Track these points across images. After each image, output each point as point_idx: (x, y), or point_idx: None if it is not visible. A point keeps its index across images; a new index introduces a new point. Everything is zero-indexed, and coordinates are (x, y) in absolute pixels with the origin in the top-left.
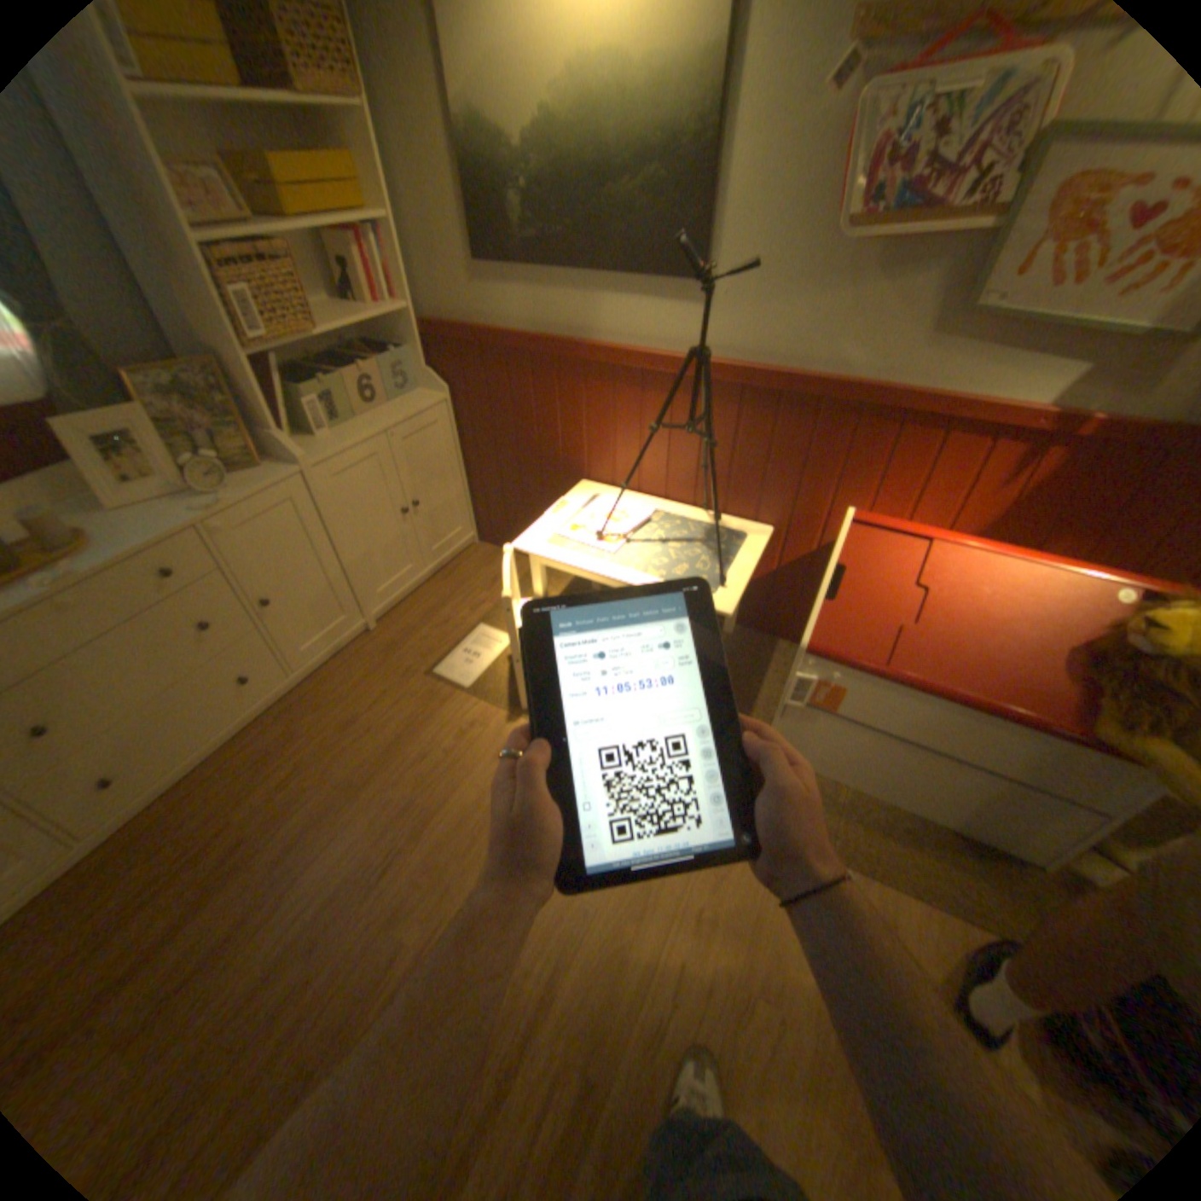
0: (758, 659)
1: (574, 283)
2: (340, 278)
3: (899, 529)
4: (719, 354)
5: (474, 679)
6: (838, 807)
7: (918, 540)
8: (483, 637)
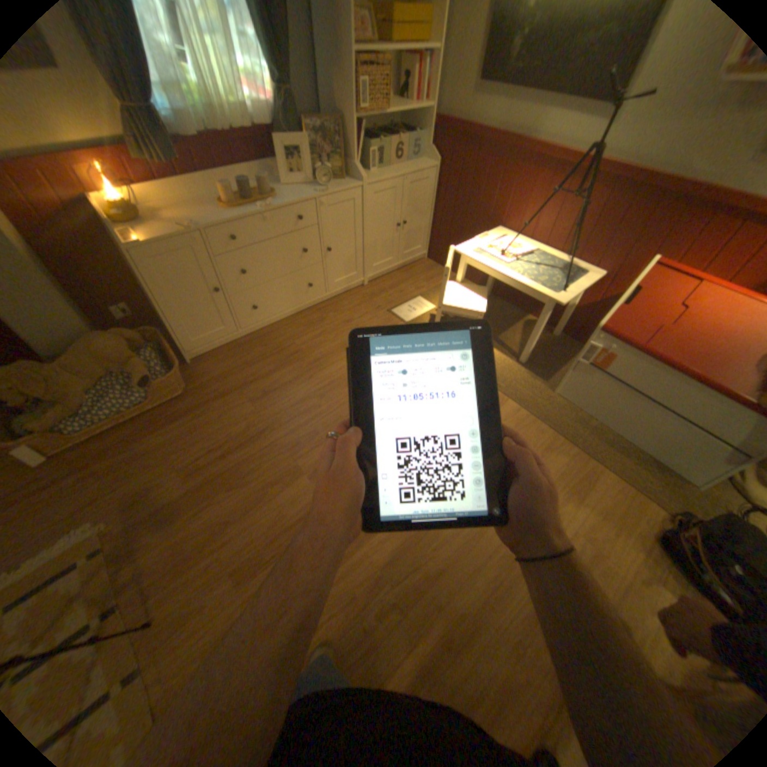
0: (569, 353)
1: (536, 100)
2: (401, 85)
3: (684, 272)
4: (610, 155)
5: (410, 320)
6: (587, 427)
7: (693, 280)
8: (418, 303)
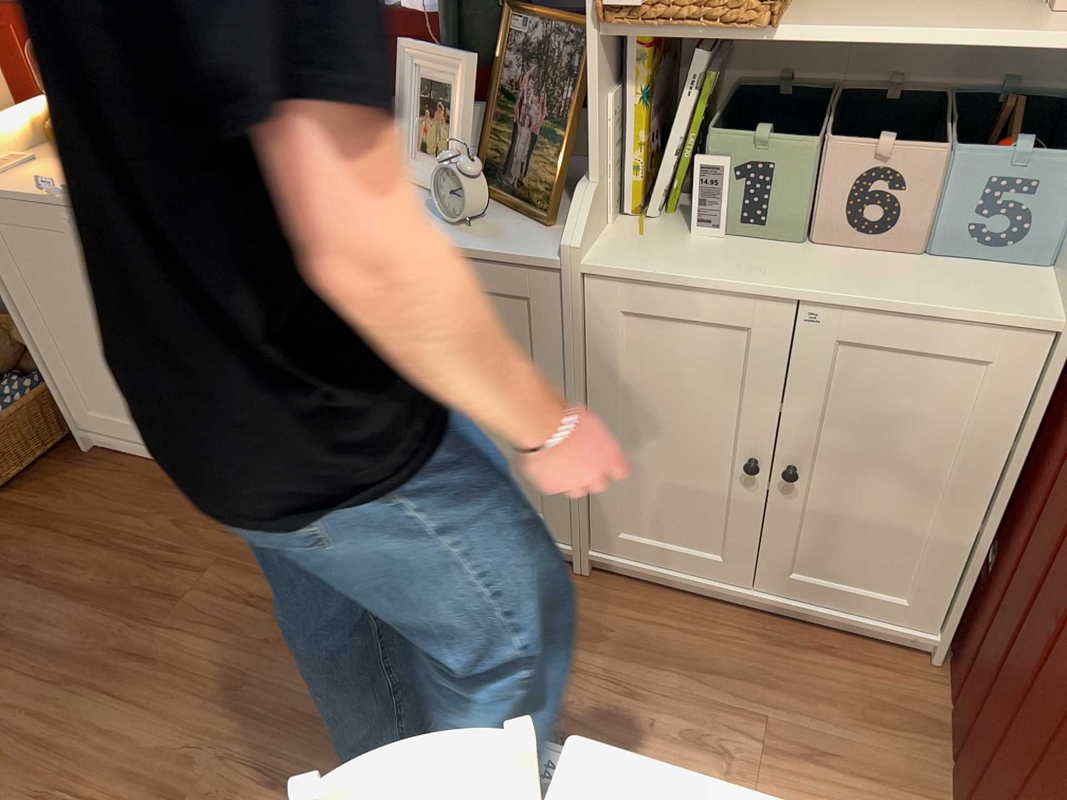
0: None
1: None
2: None
3: None
4: None
5: None
6: None
7: None
8: None
